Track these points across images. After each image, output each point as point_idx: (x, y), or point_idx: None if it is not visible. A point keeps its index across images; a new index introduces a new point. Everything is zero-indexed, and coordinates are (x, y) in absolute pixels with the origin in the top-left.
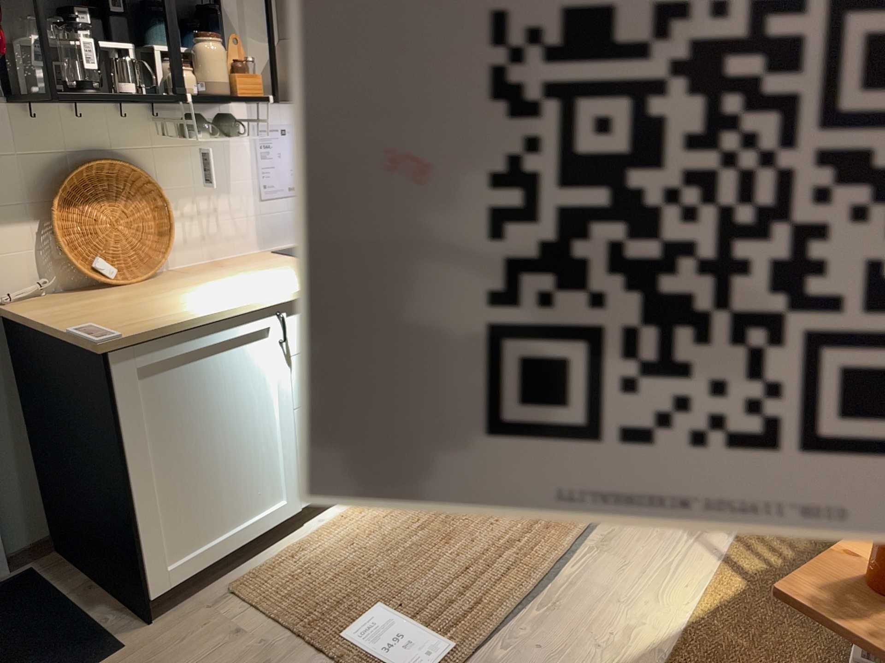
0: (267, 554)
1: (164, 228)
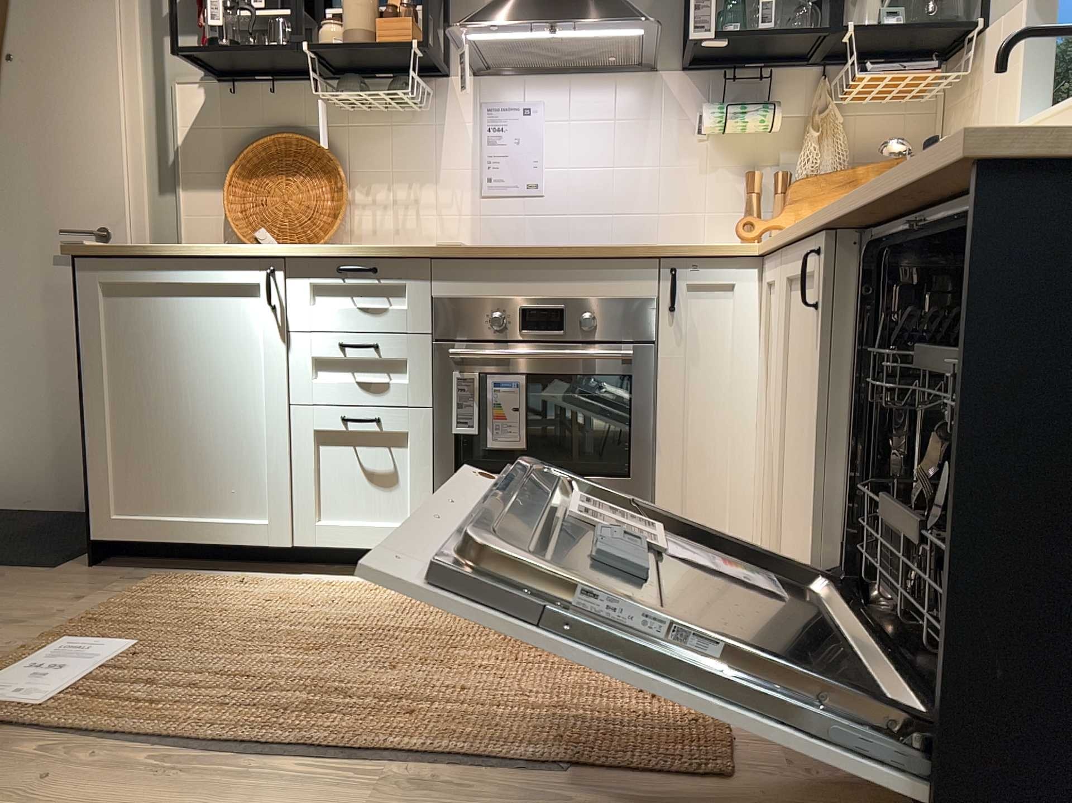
0: (233, 575)
1: (338, 209)
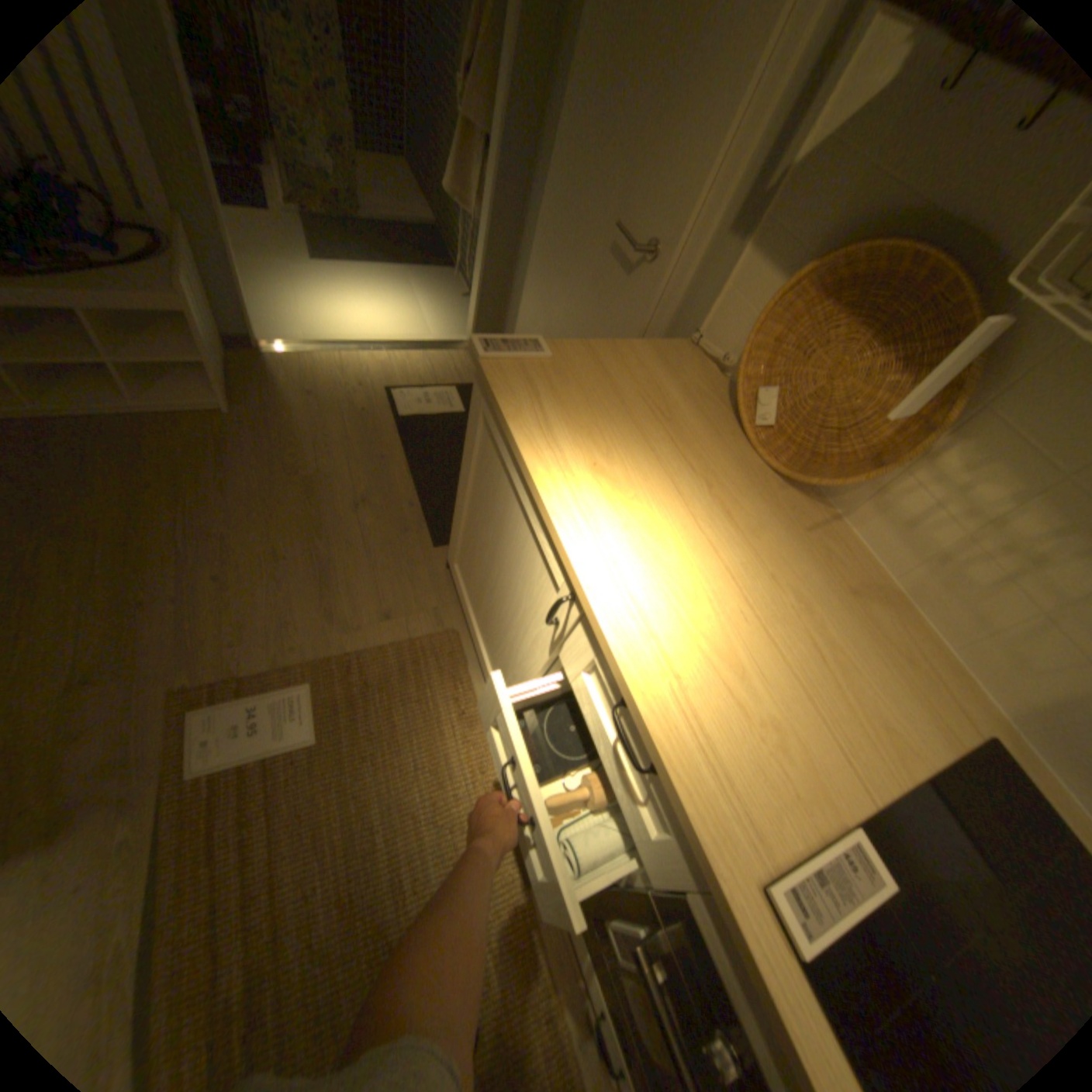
0: (481, 681)
1: (896, 454)
